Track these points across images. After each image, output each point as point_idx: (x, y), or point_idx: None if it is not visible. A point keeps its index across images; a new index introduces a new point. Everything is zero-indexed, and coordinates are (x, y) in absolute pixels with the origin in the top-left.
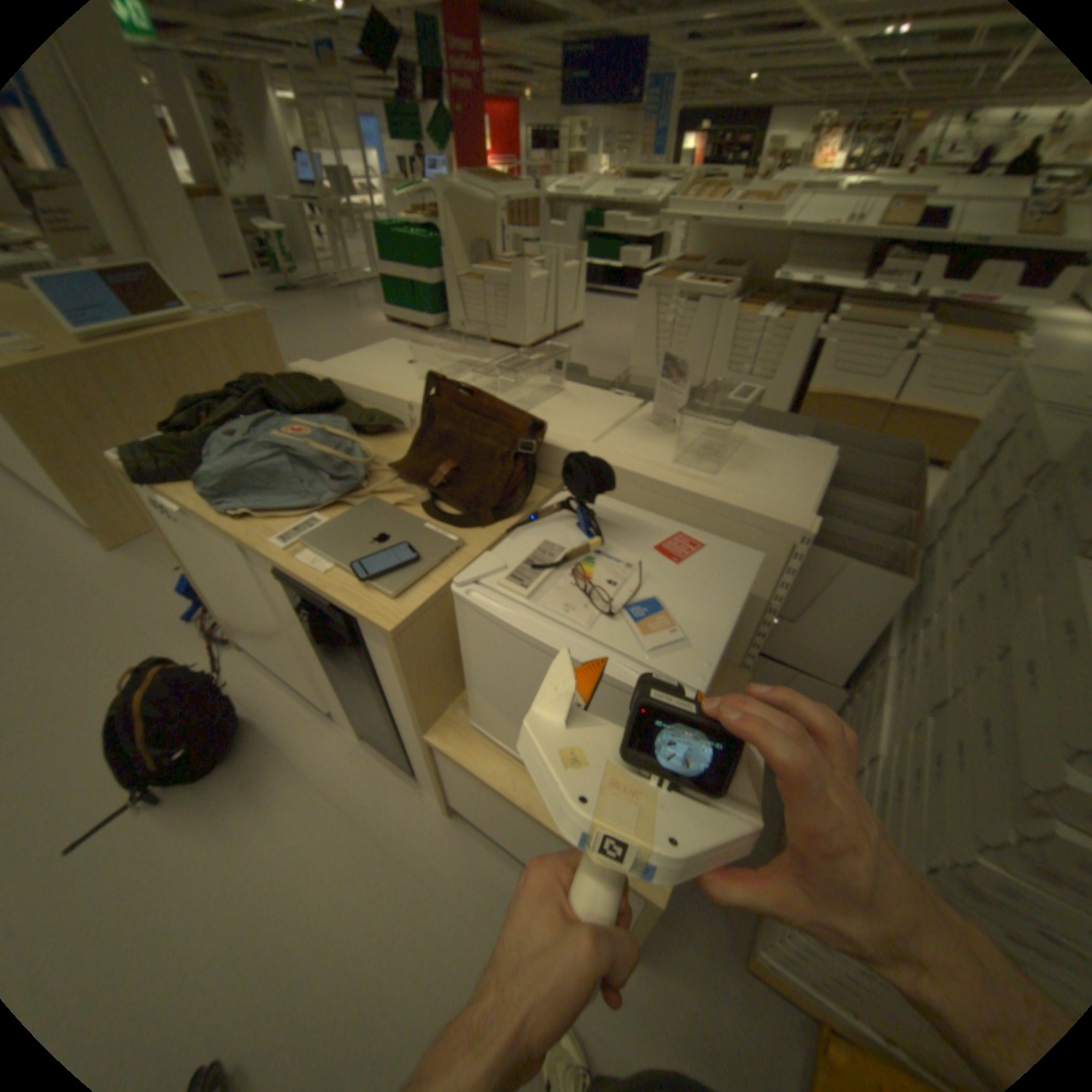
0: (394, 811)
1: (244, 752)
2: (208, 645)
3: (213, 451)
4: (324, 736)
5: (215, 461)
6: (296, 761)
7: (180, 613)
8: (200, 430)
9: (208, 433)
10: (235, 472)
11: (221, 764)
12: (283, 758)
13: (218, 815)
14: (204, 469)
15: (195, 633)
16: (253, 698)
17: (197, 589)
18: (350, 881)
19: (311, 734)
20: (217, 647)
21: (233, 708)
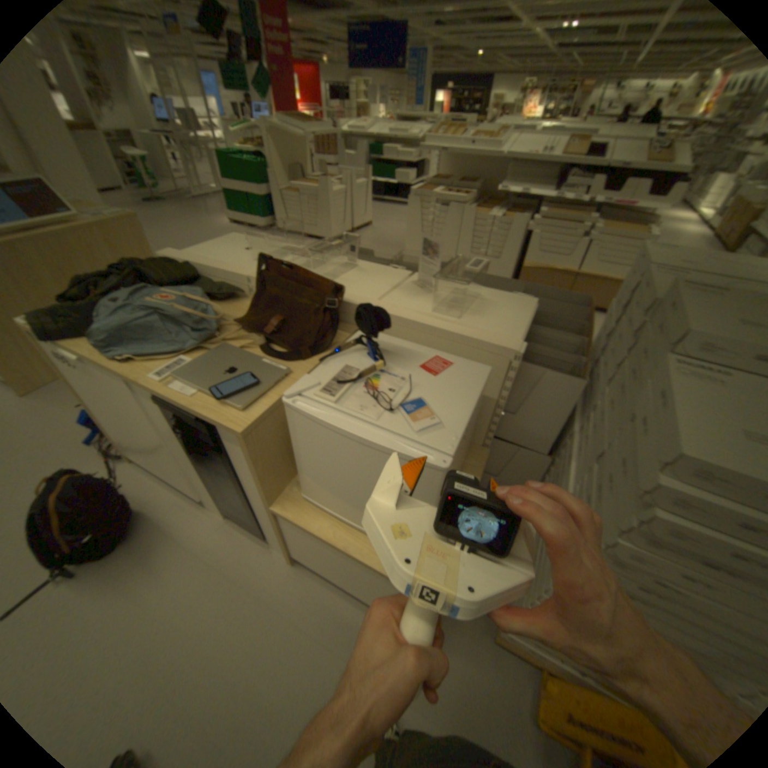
0: (251, 565)
1: (137, 534)
2: (104, 461)
3: (100, 315)
4: (197, 518)
5: (102, 322)
6: (177, 537)
7: (81, 439)
8: (88, 300)
9: (95, 302)
10: (118, 329)
11: (120, 544)
12: (167, 536)
13: (119, 580)
14: (94, 328)
15: (93, 453)
16: (142, 495)
17: (93, 418)
18: (222, 616)
19: (187, 517)
20: (112, 461)
21: (126, 504)
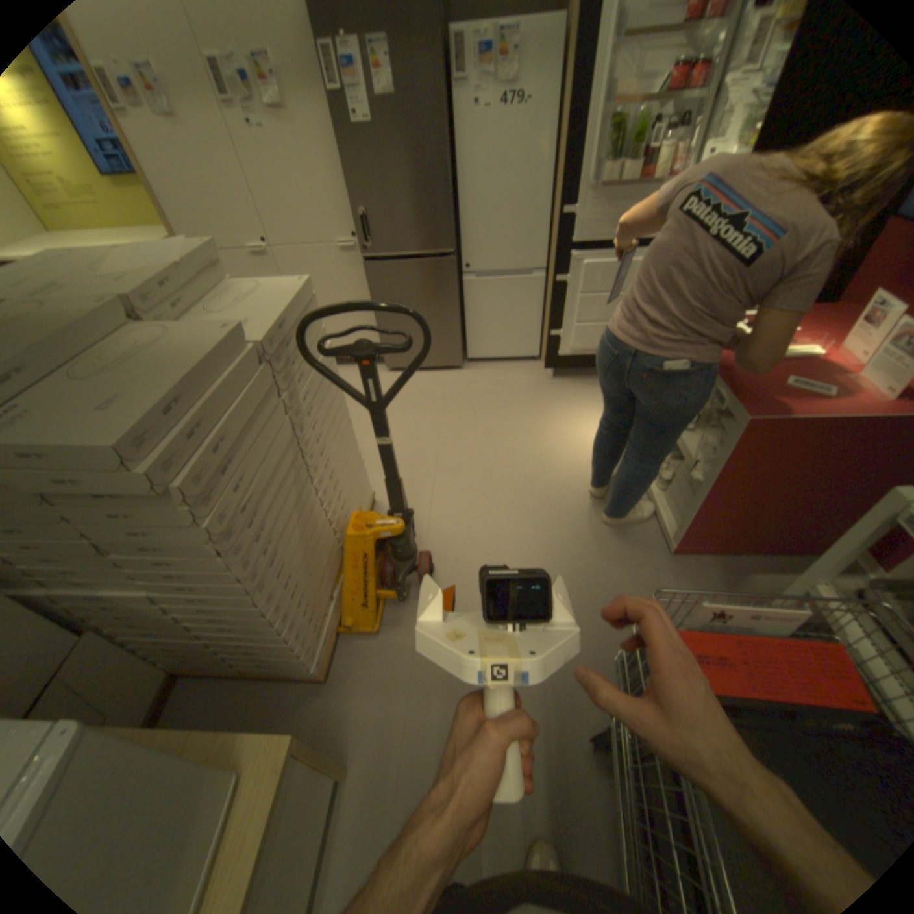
0: None
1: None
2: None
3: None
4: None
5: None
6: None
7: None
8: None
9: None
10: None
11: None
12: None
13: None
14: None
15: None
16: None
17: None
18: None
19: None
20: None
21: None
